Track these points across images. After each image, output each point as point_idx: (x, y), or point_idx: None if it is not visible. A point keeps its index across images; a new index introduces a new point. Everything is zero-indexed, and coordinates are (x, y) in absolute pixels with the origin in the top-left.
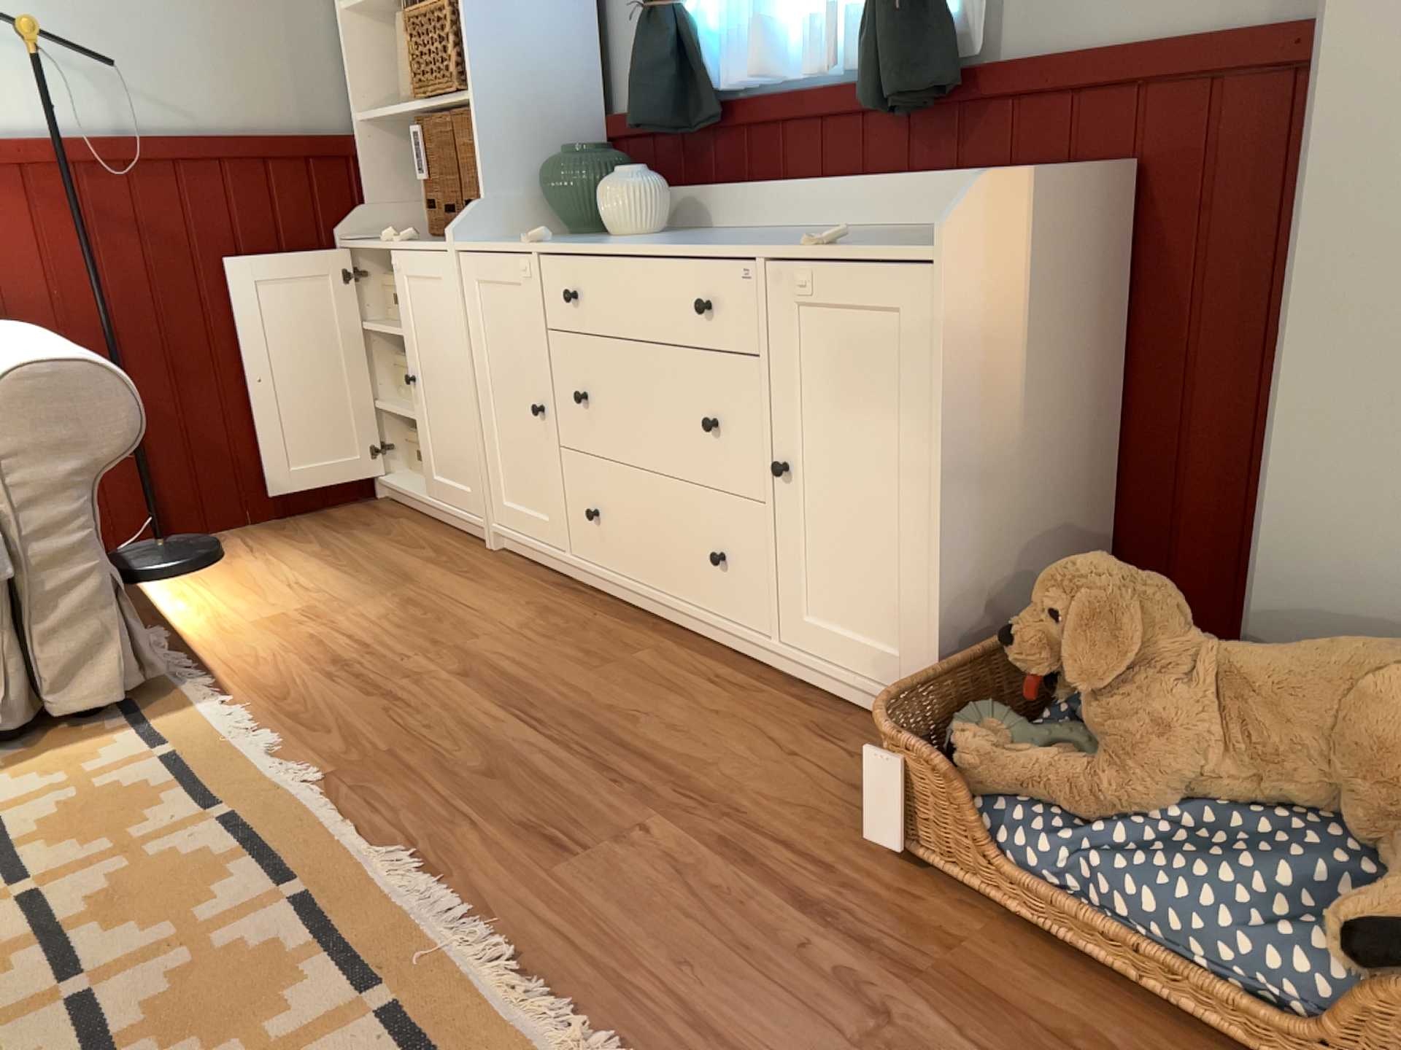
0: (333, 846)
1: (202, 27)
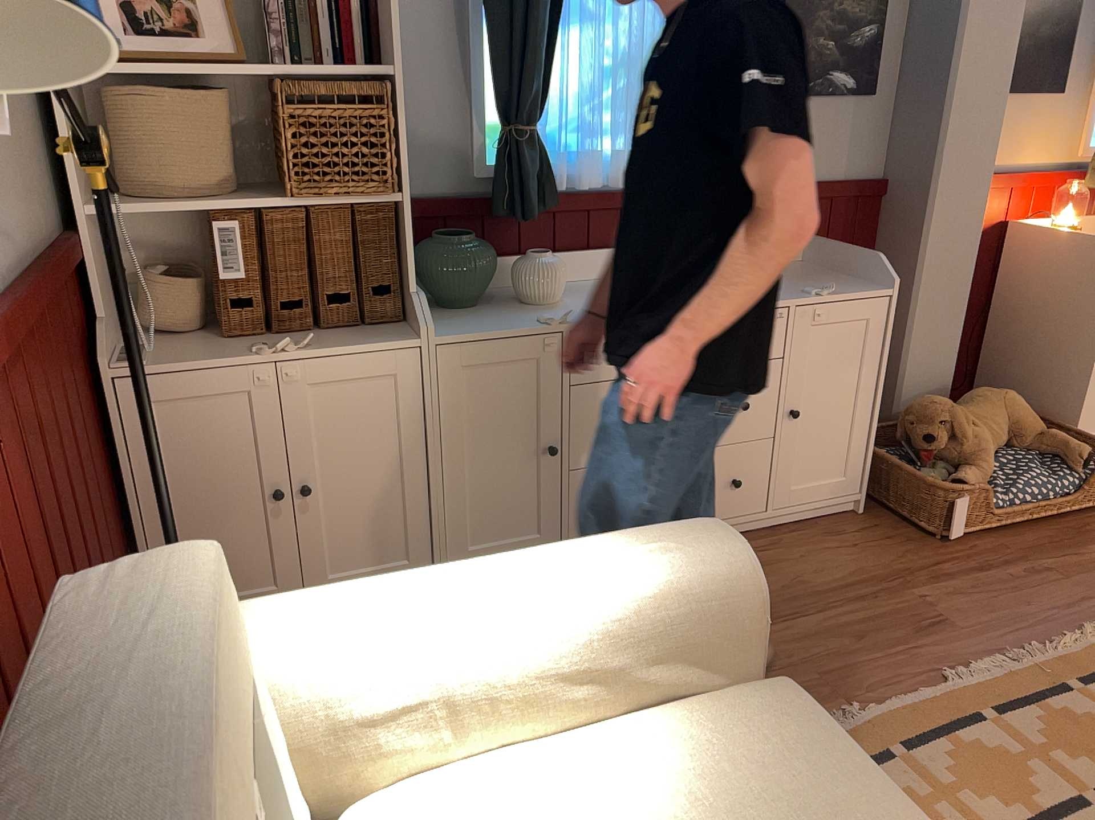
0: (943, 697)
1: None
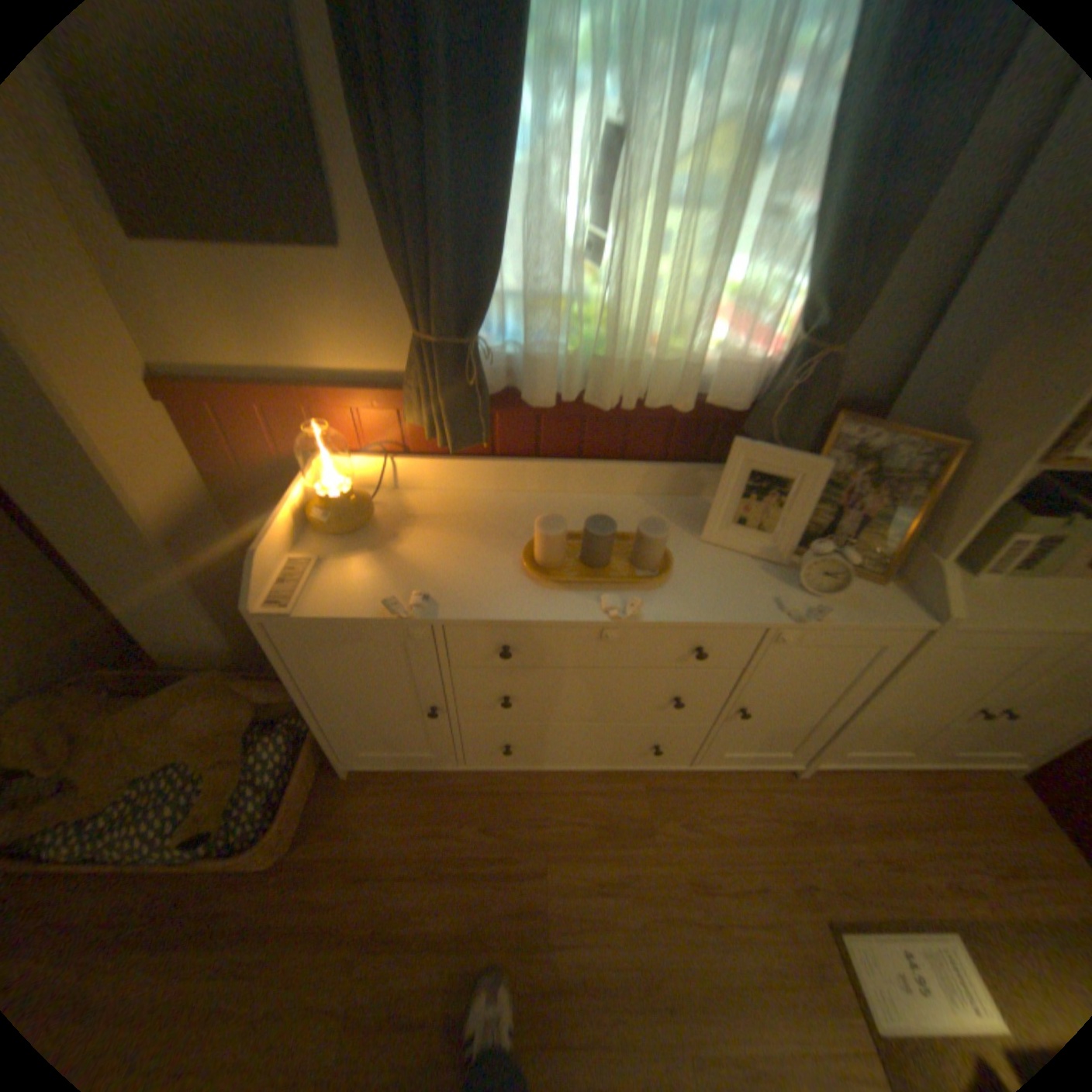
0: None
1: None
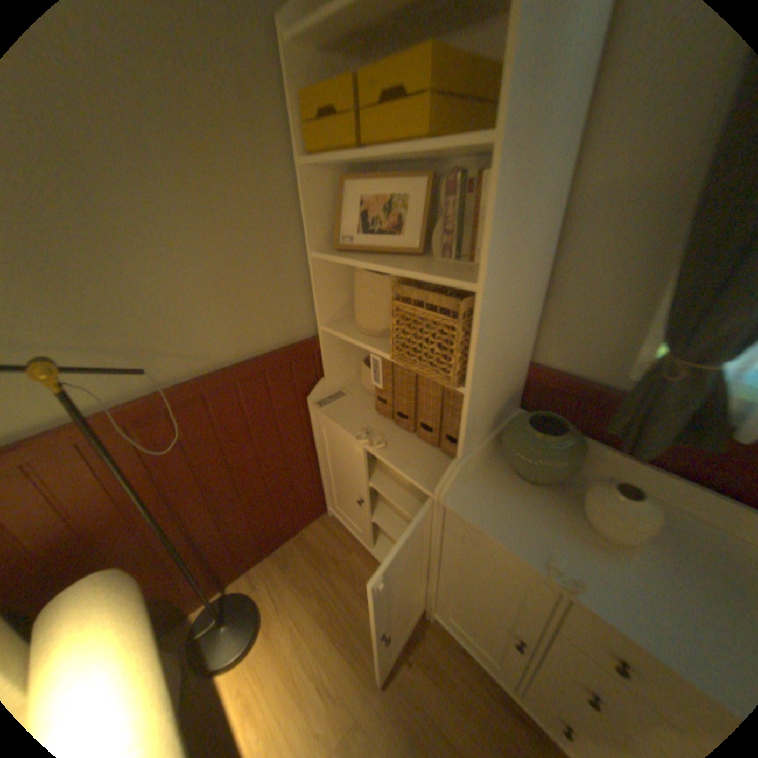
0: None
1: (209, 284)
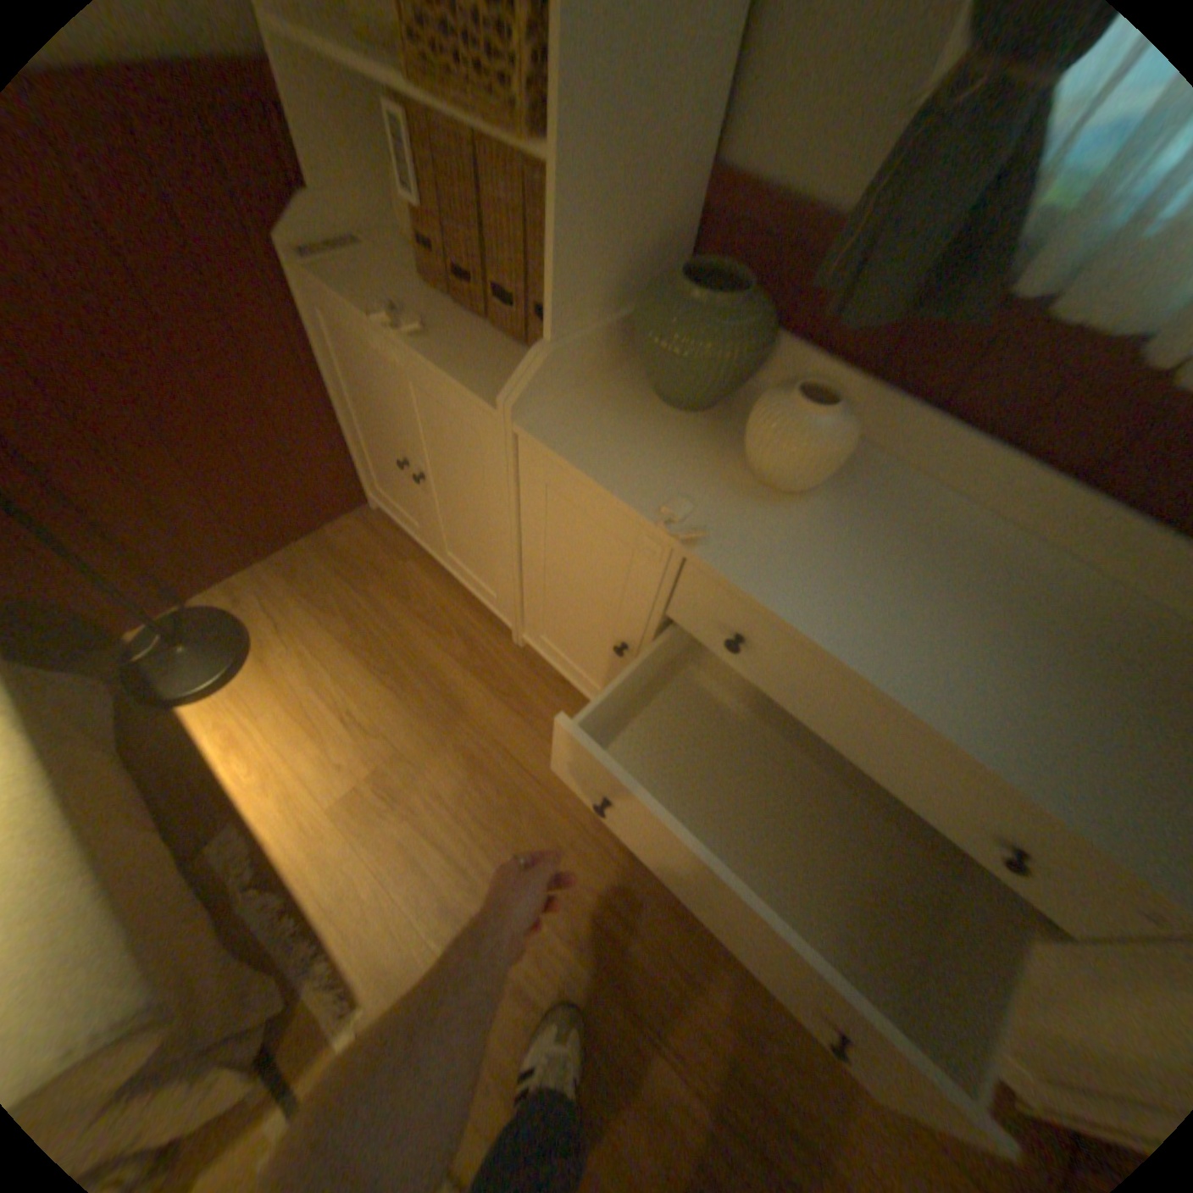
0: None
1: None
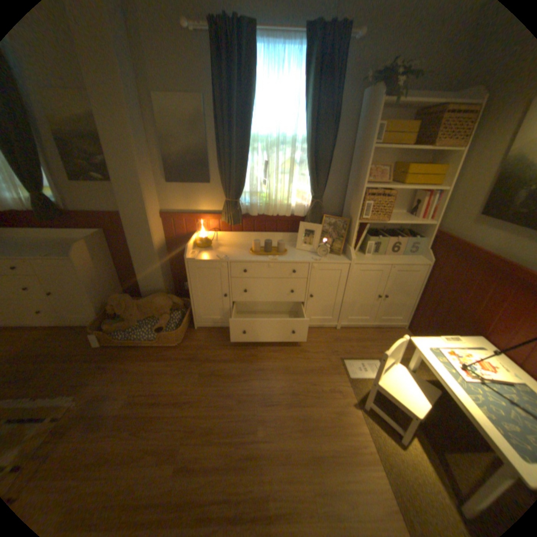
0: None
1: None
